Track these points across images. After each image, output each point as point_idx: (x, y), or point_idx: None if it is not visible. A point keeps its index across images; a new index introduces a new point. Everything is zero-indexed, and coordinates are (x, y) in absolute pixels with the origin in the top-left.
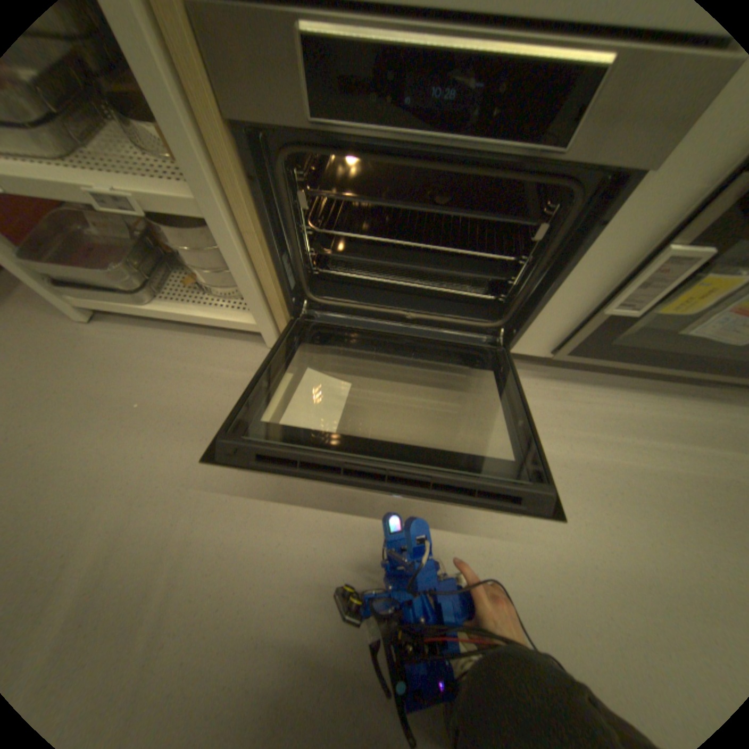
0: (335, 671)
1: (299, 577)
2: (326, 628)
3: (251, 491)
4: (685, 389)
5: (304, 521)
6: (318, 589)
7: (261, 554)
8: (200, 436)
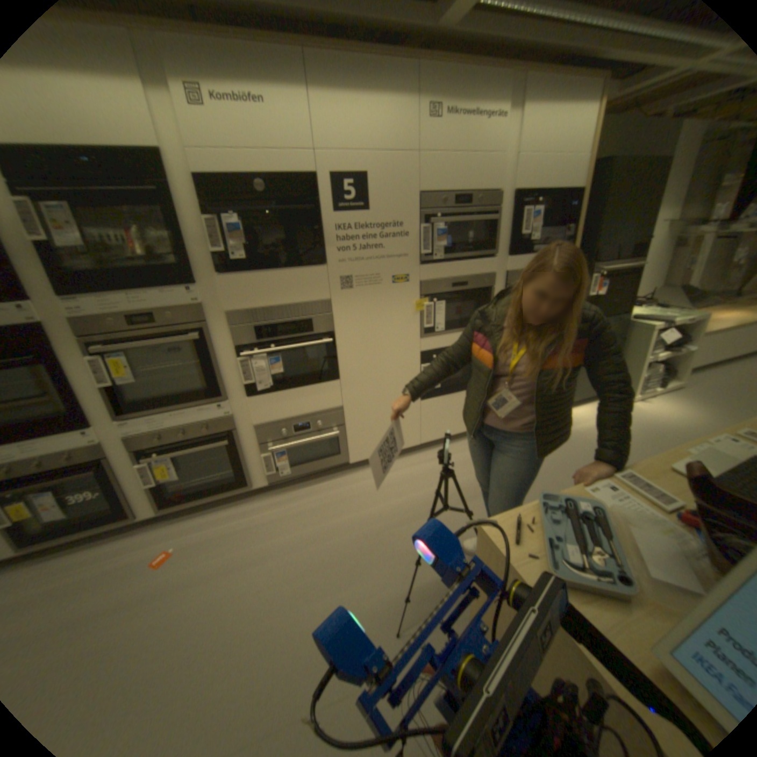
0: None
1: None
2: None
3: None
4: (115, 539)
5: None
6: None
7: None
8: None
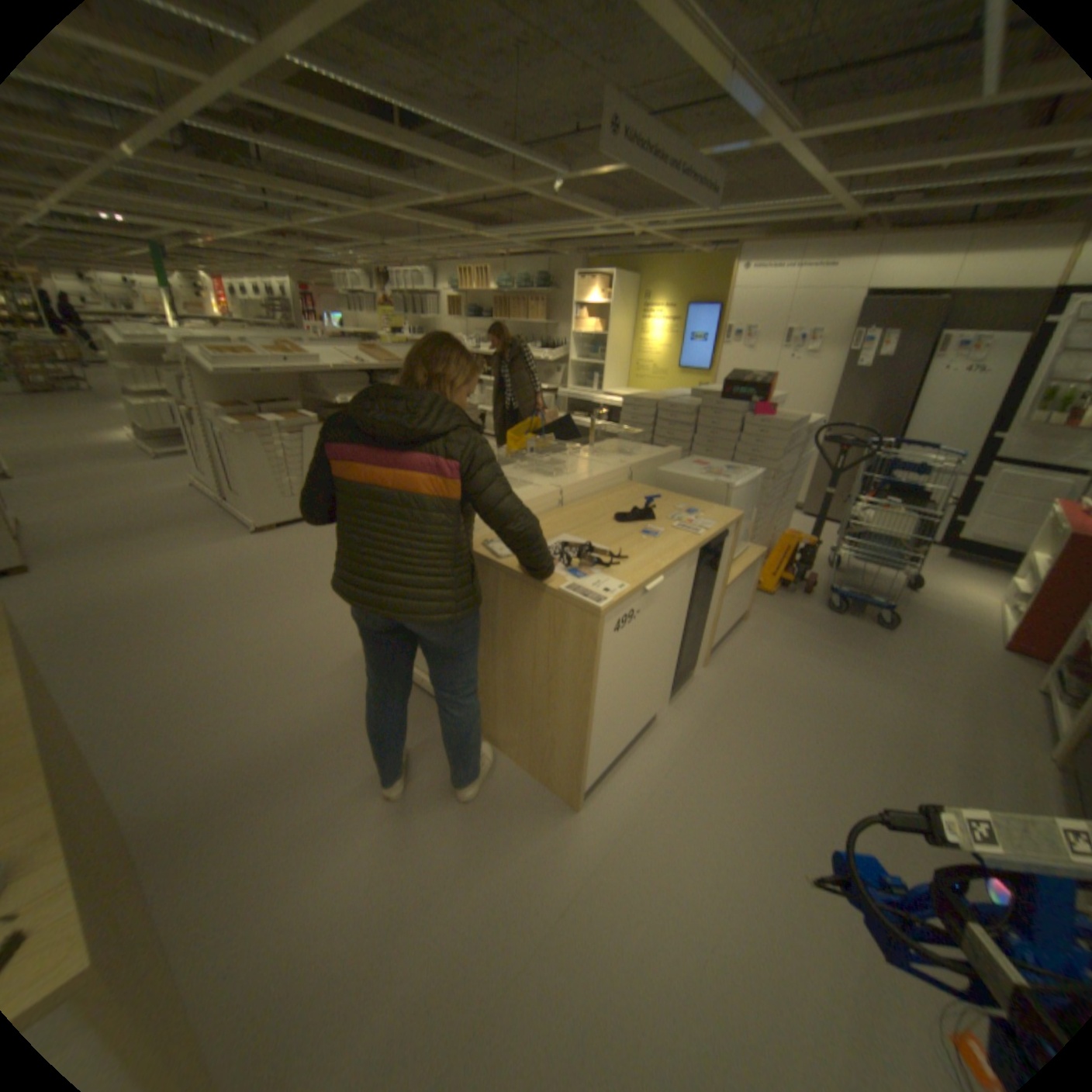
0: (862, 723)
1: (900, 725)
2: (878, 726)
3: (942, 724)
4: None
5: (928, 735)
6: (894, 729)
7: (910, 718)
8: (971, 716)
